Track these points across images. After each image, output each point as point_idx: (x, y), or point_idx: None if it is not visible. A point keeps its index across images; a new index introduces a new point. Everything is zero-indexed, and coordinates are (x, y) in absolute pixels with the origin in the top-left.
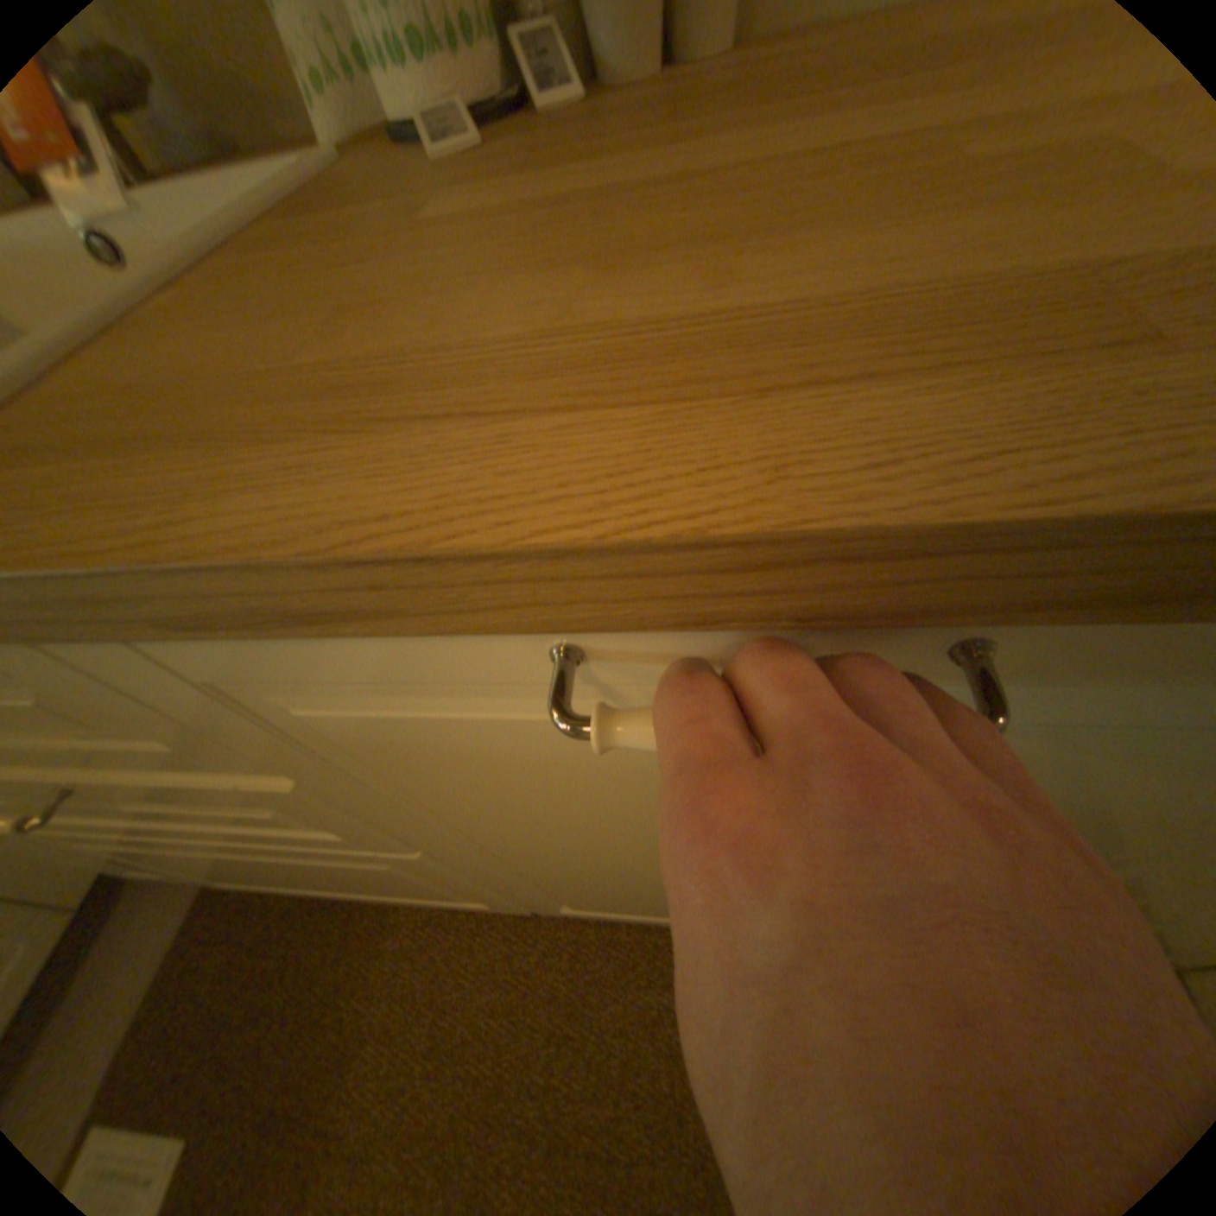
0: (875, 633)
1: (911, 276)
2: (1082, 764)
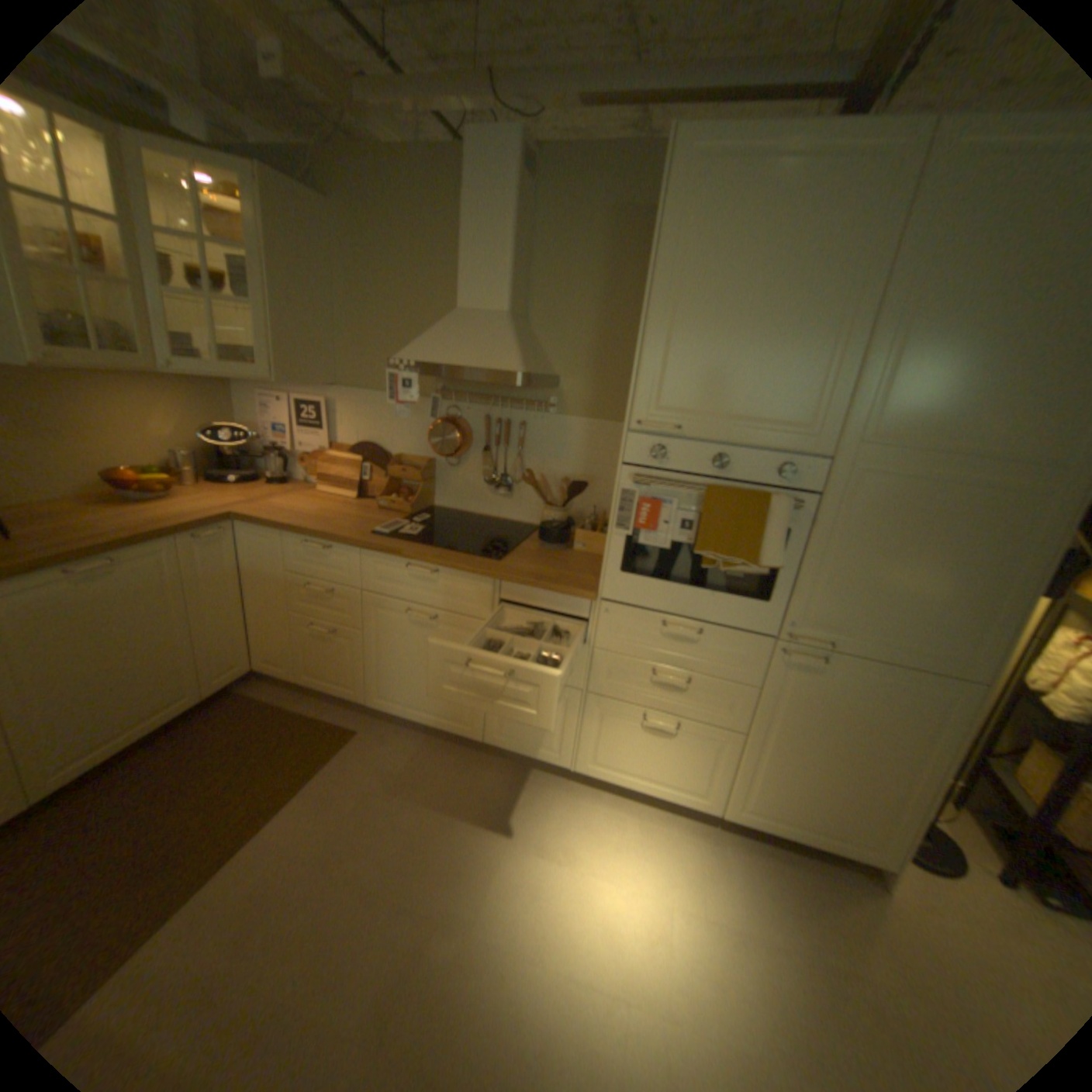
0: (99, 559)
1: (80, 537)
2: (137, 576)
